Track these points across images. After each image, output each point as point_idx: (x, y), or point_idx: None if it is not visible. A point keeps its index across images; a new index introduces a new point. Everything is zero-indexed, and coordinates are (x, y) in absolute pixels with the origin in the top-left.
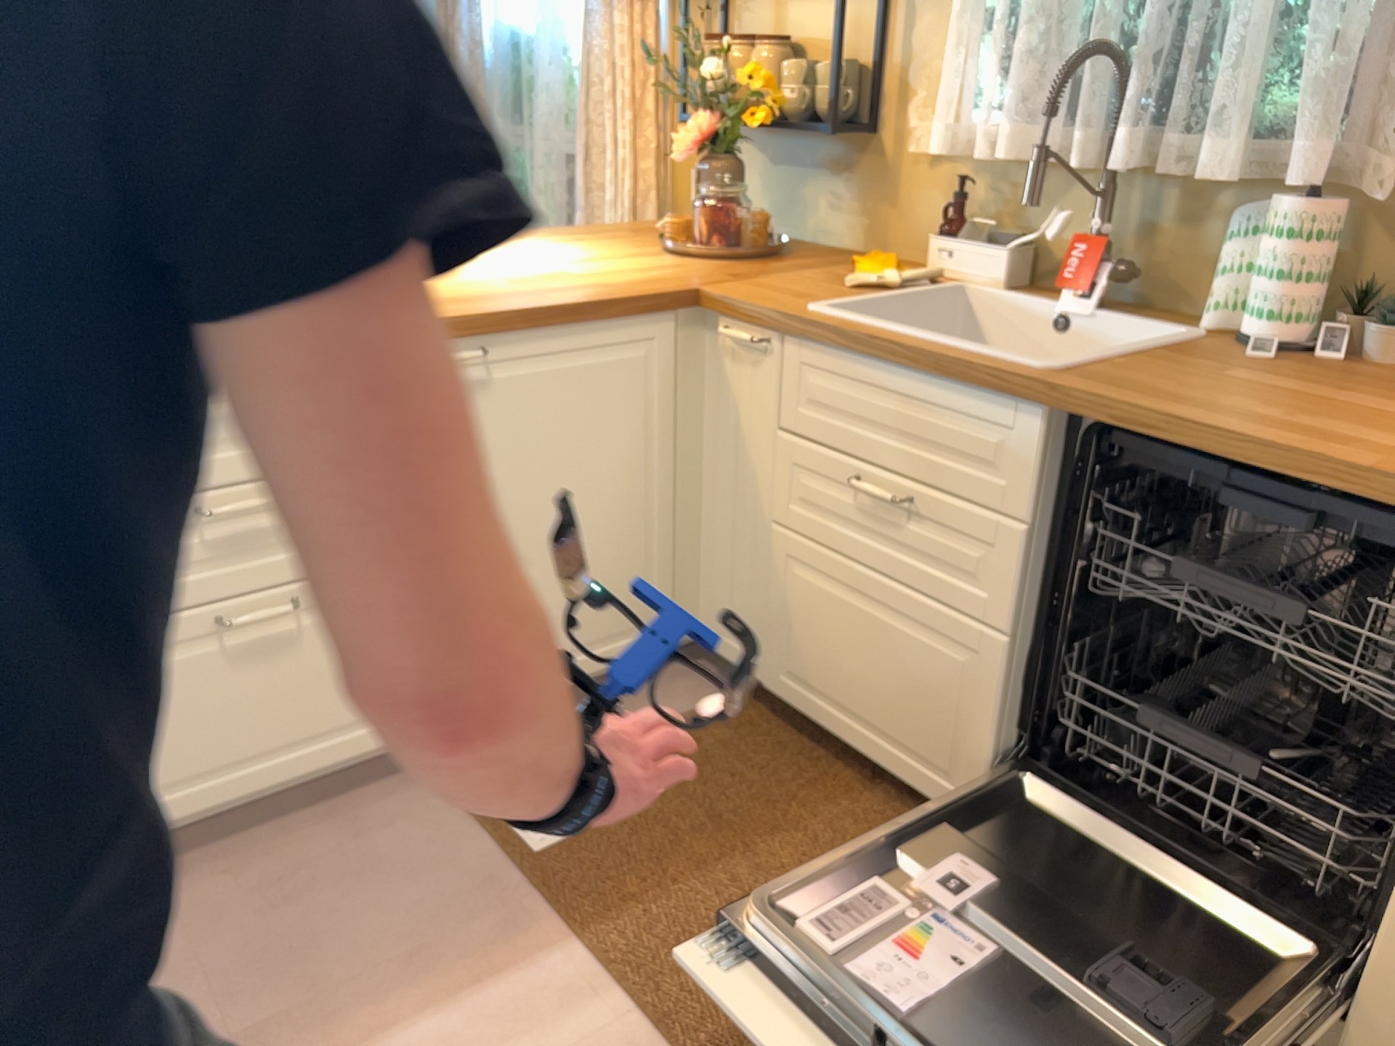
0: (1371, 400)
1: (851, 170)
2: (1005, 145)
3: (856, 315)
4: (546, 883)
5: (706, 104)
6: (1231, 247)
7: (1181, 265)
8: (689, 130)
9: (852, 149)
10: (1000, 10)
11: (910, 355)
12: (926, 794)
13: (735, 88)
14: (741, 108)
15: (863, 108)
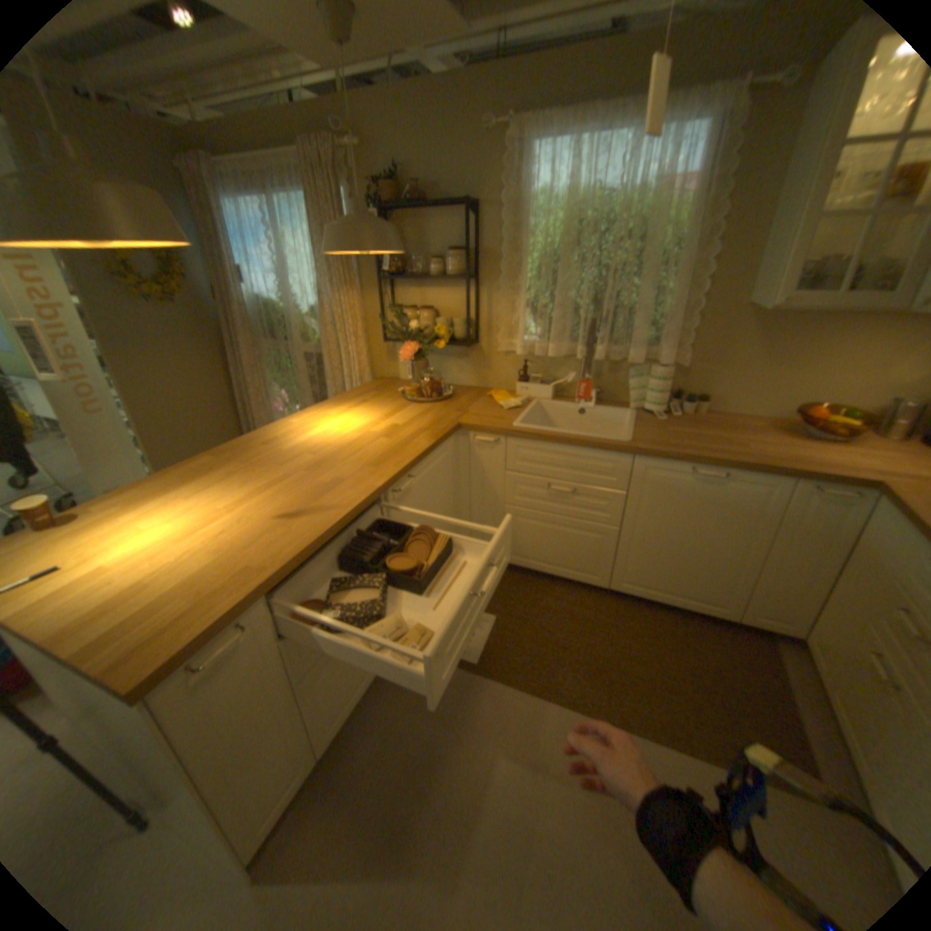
0: (711, 431)
1: (467, 357)
2: (553, 351)
3: (536, 427)
4: (490, 675)
5: (412, 339)
6: (634, 381)
7: (612, 386)
8: (407, 350)
9: (467, 349)
10: (540, 302)
11: (574, 442)
12: (583, 583)
13: (422, 331)
14: (429, 339)
15: (471, 333)
